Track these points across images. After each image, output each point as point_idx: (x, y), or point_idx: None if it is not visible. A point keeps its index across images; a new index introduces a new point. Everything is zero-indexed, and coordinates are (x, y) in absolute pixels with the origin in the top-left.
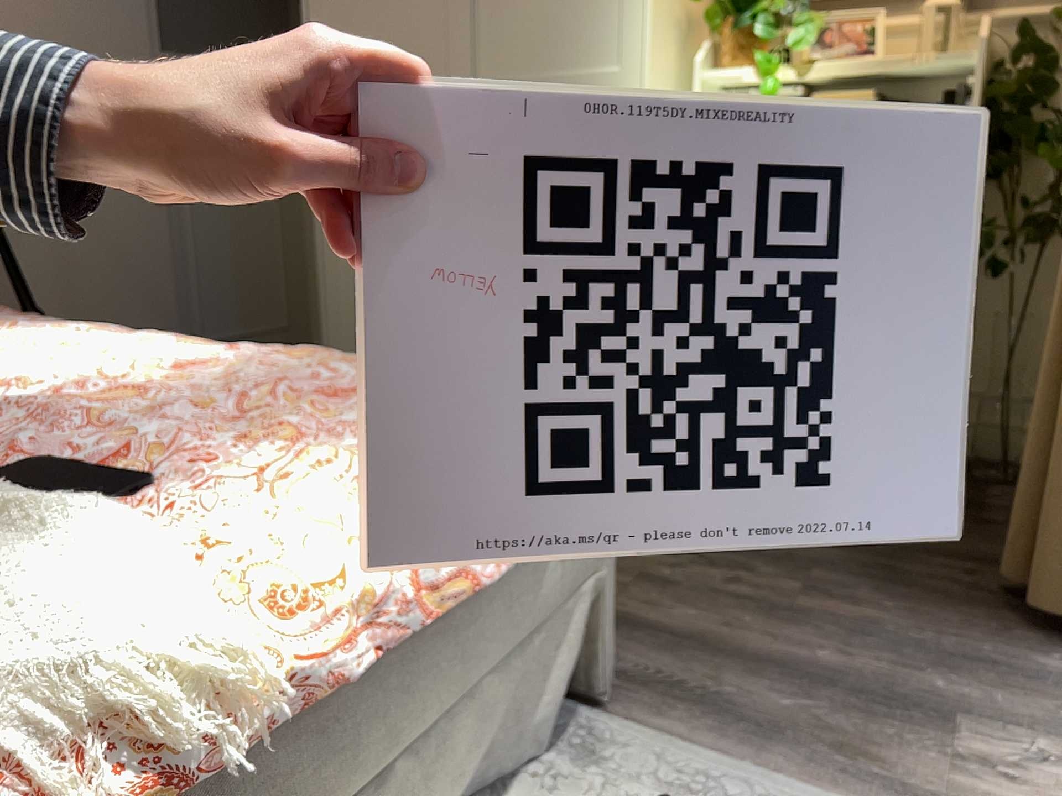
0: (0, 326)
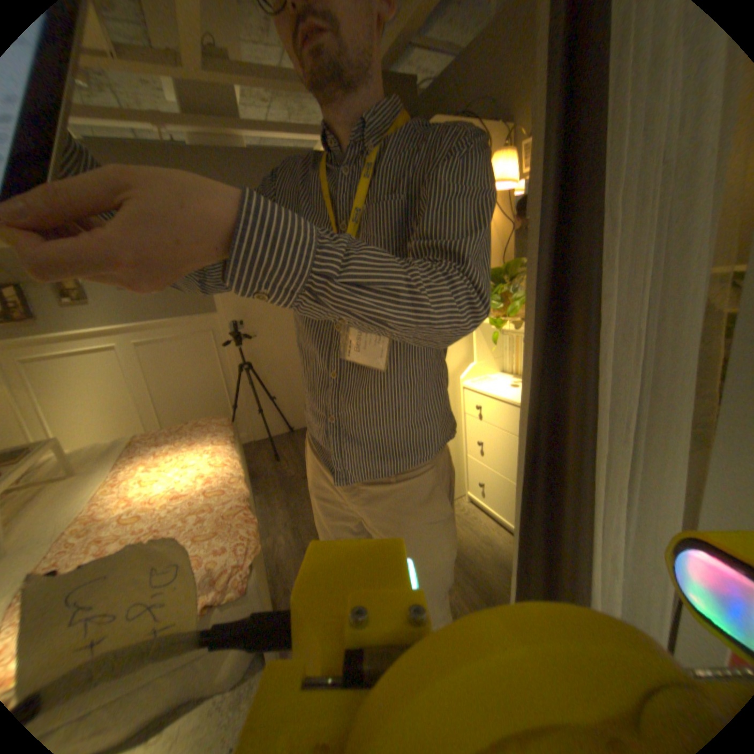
0: (208, 435)
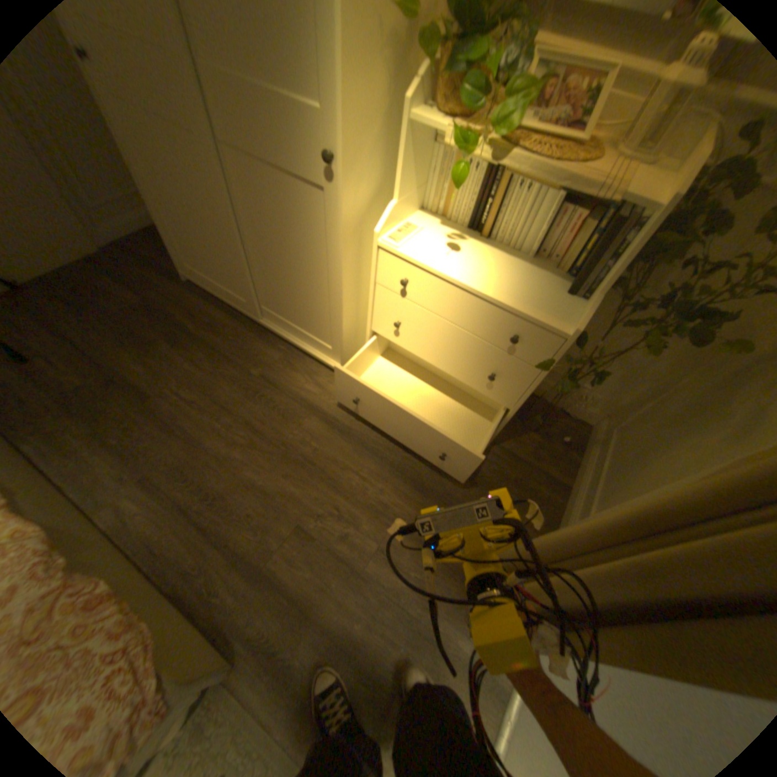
0: None
